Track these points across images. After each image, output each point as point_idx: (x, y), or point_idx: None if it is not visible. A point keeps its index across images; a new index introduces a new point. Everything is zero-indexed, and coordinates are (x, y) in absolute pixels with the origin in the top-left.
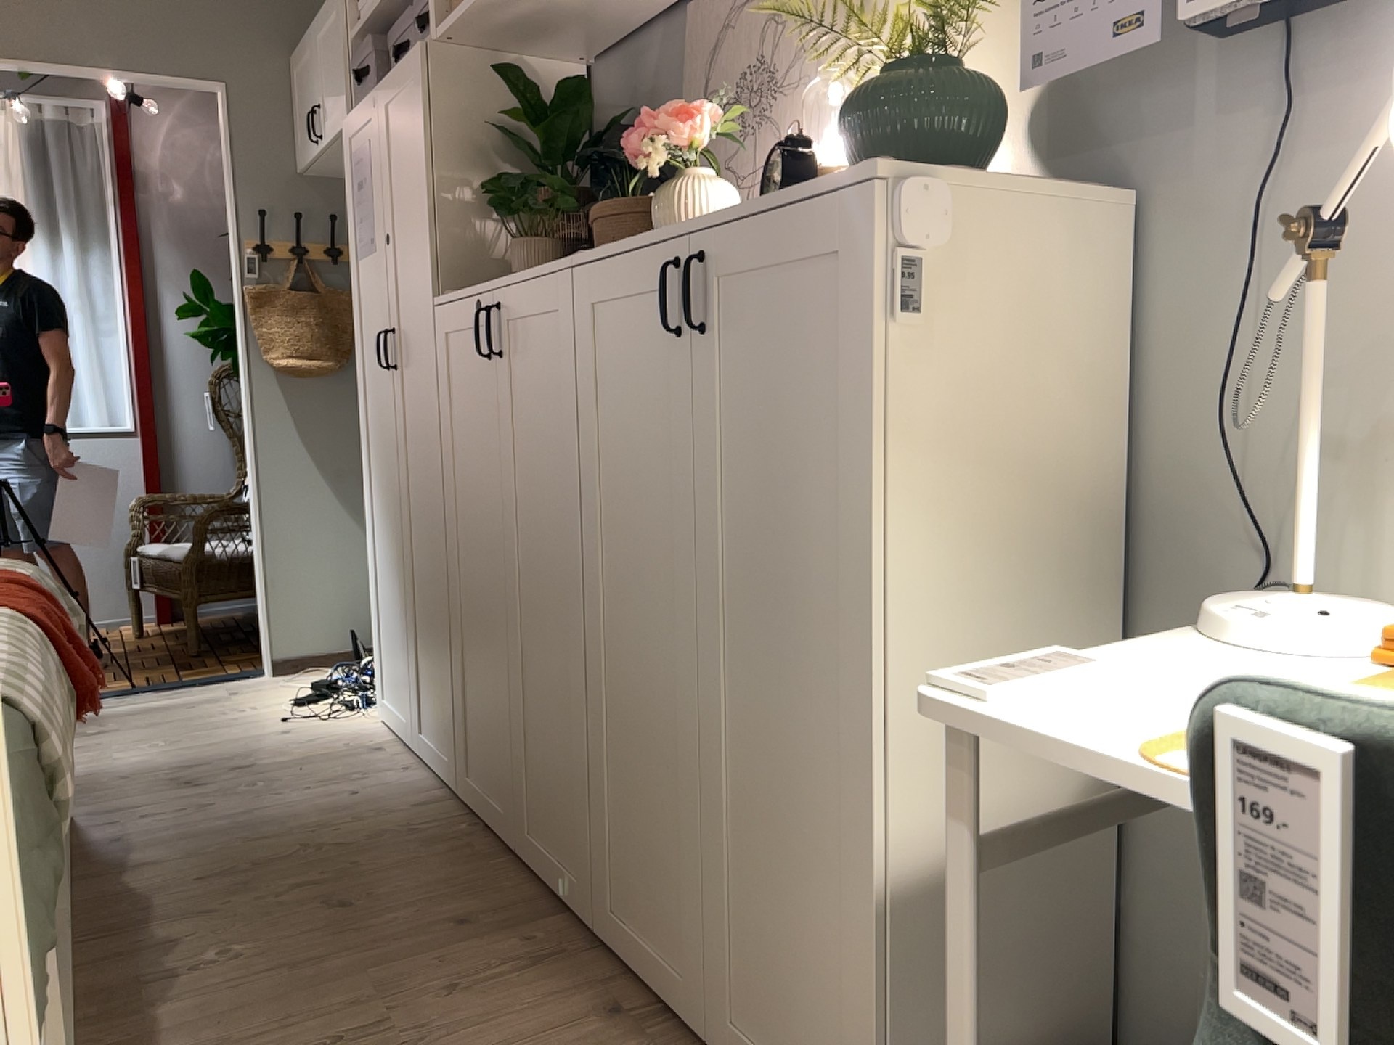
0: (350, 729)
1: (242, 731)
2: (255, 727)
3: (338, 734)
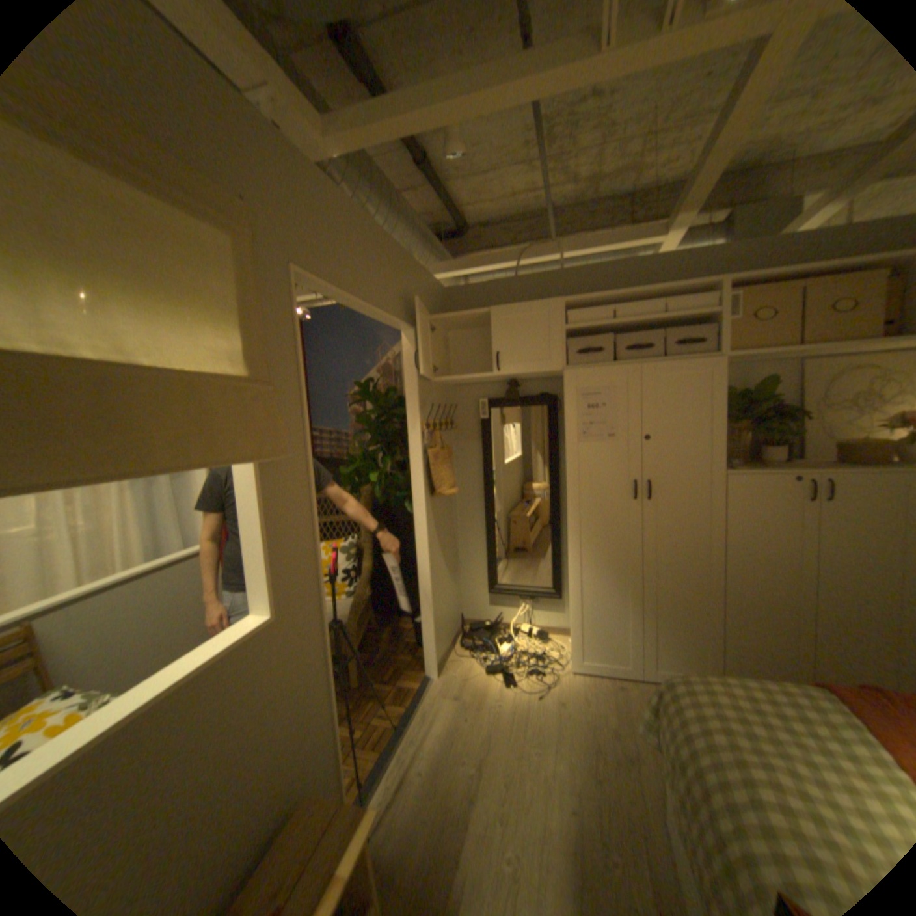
0: (578, 688)
1: (544, 719)
2: (539, 713)
3: (583, 693)
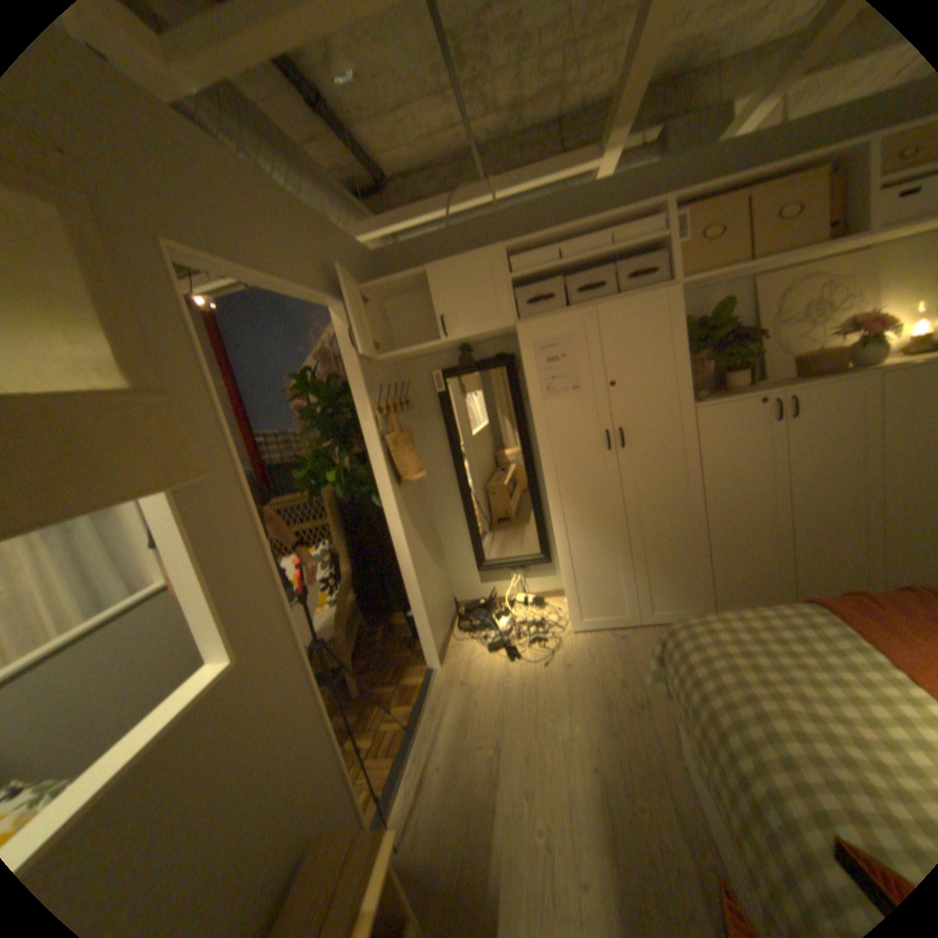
0: (581, 645)
1: (552, 683)
2: (547, 678)
3: (586, 649)
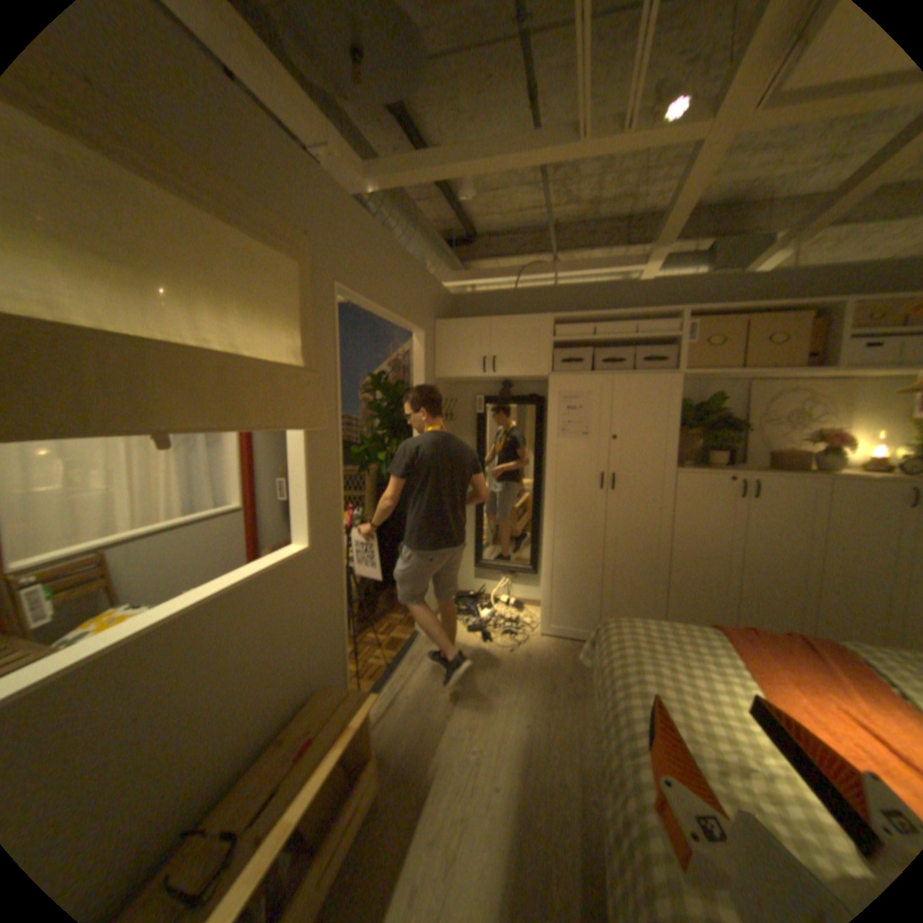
0: (544, 646)
1: (512, 666)
2: (509, 661)
3: (547, 650)
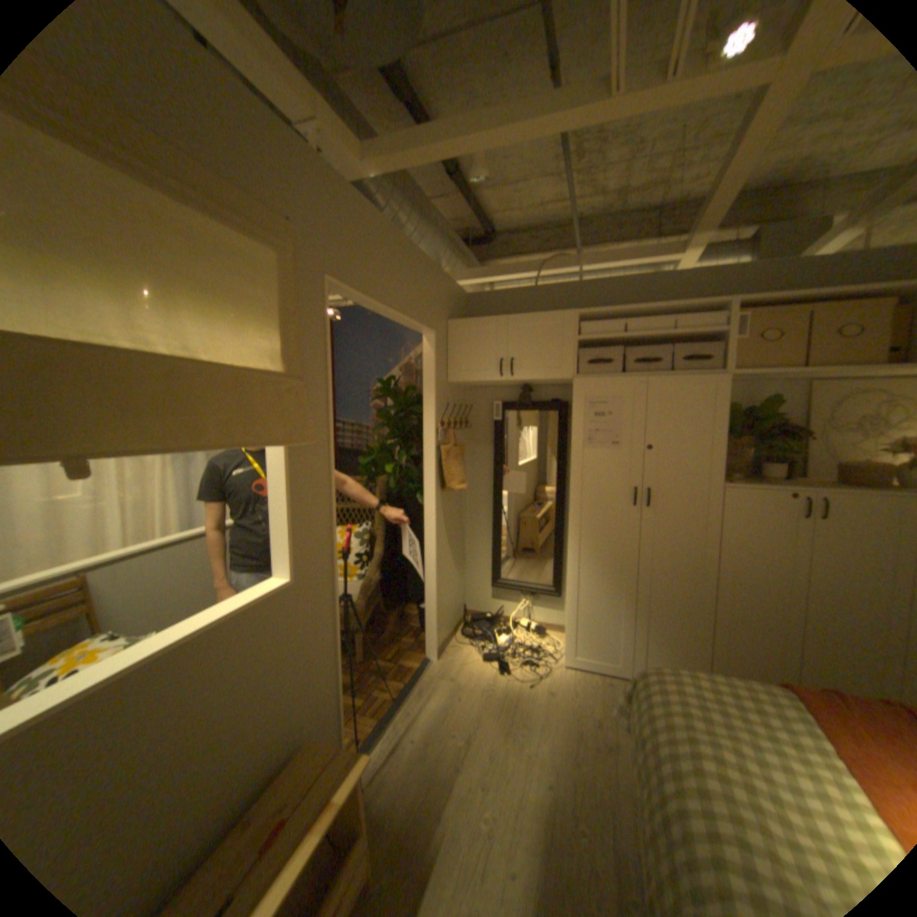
0: (569, 681)
1: (533, 706)
2: (530, 700)
3: (573, 686)
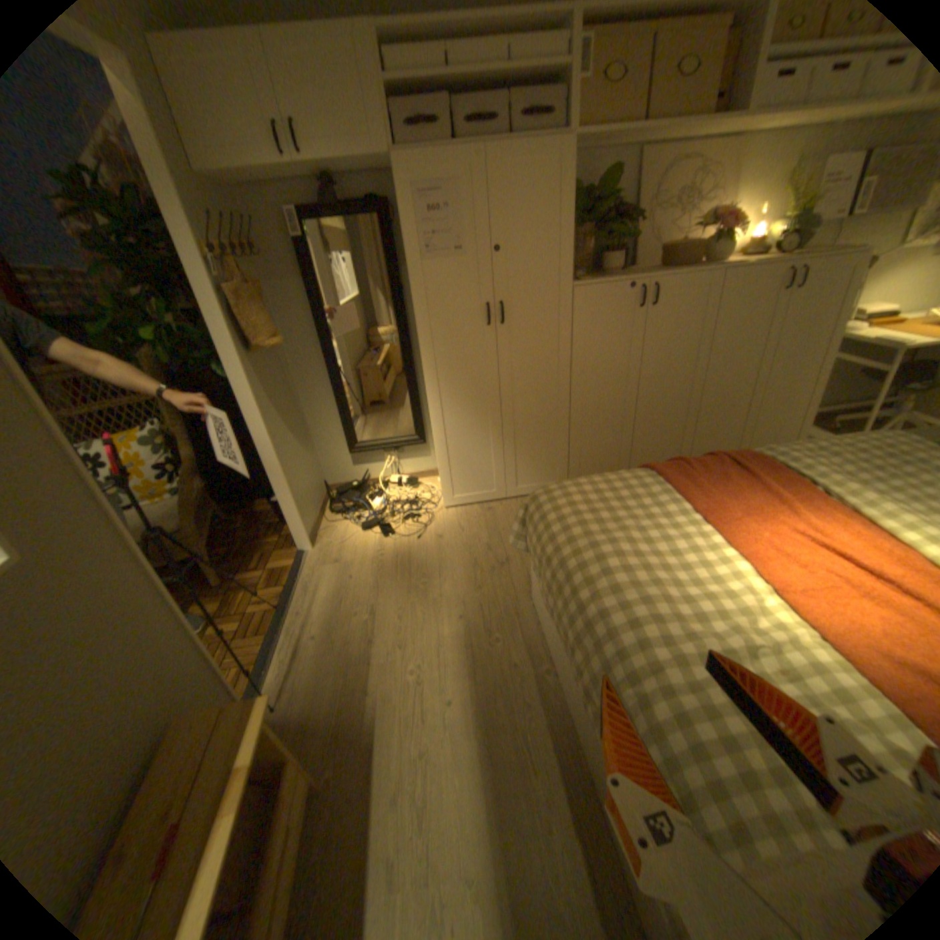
0: (452, 517)
1: (425, 552)
2: (420, 548)
3: (457, 521)
